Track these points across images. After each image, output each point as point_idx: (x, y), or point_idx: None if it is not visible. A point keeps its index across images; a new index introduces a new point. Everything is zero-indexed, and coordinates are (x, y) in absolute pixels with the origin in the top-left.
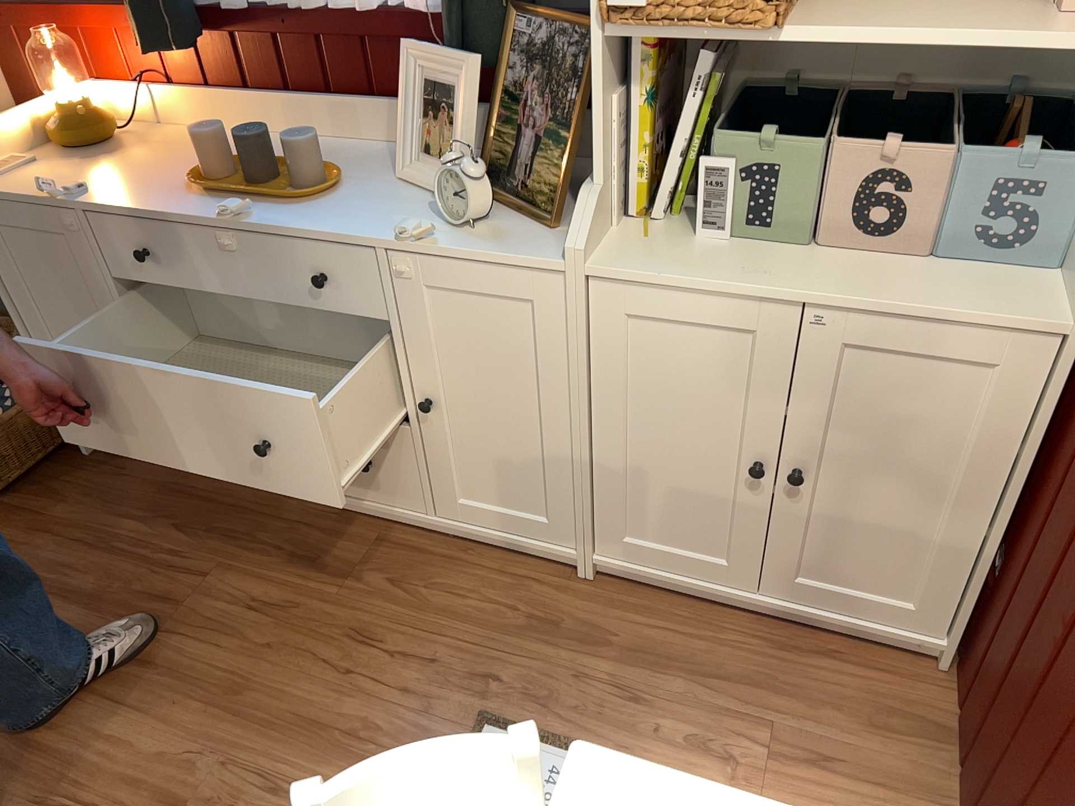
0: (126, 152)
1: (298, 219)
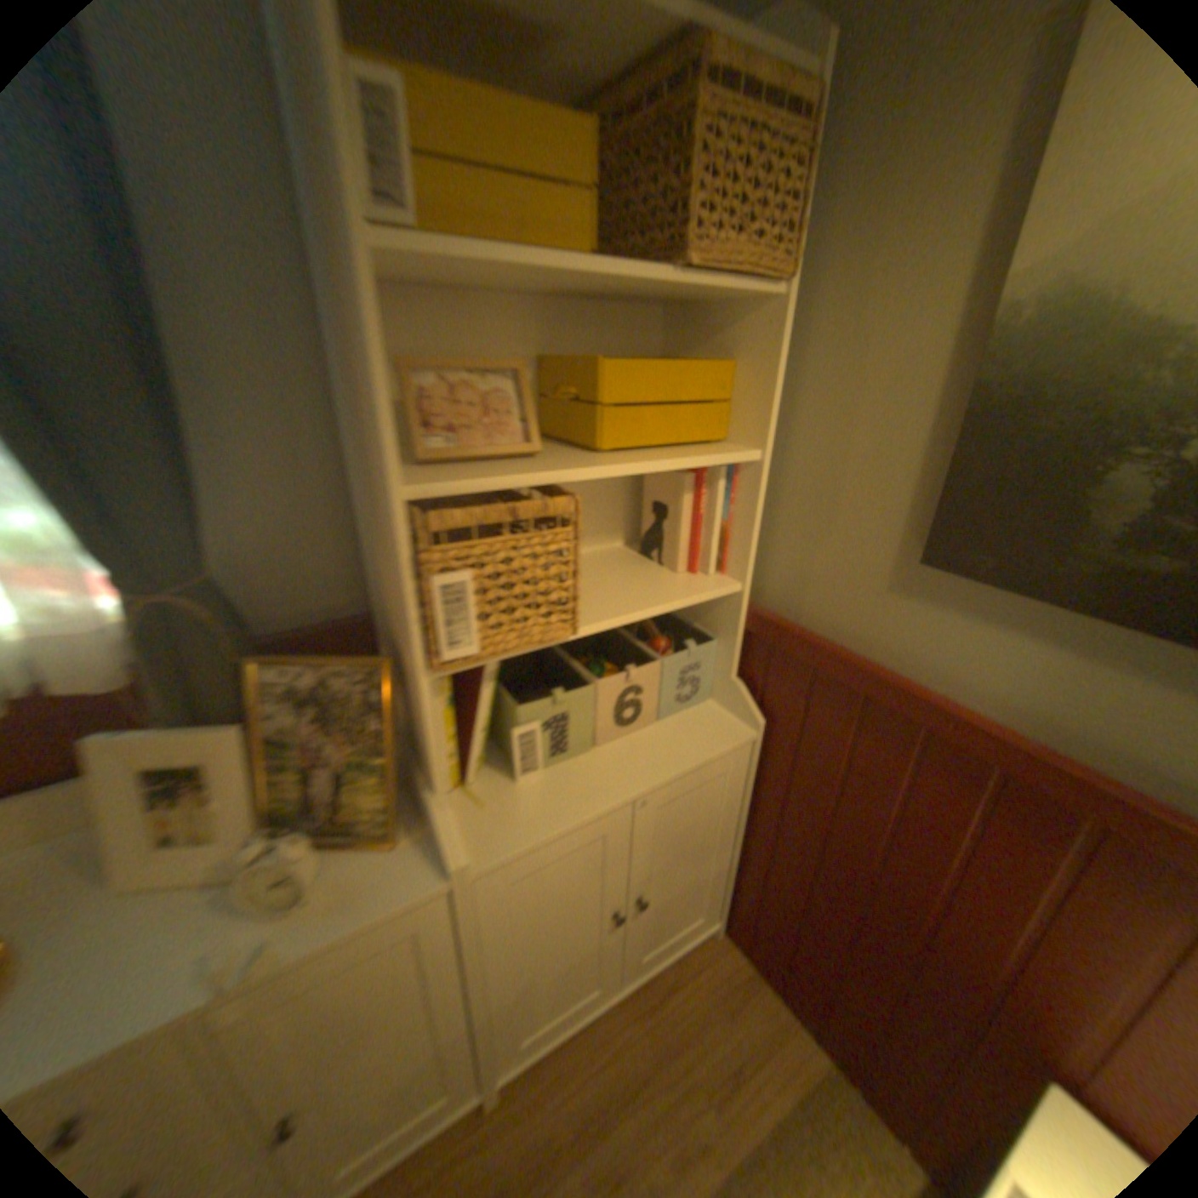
0: None
1: None
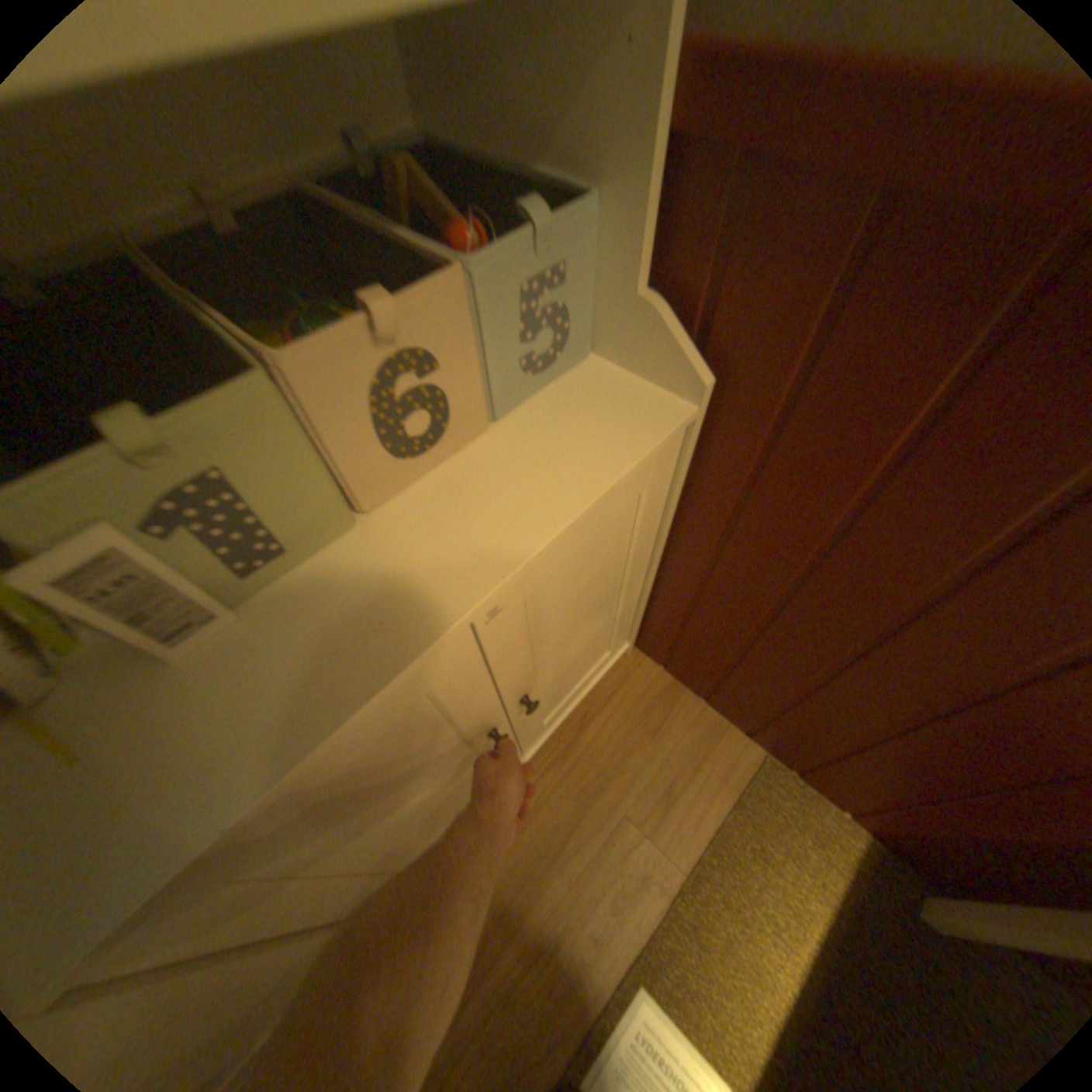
0: None
1: None
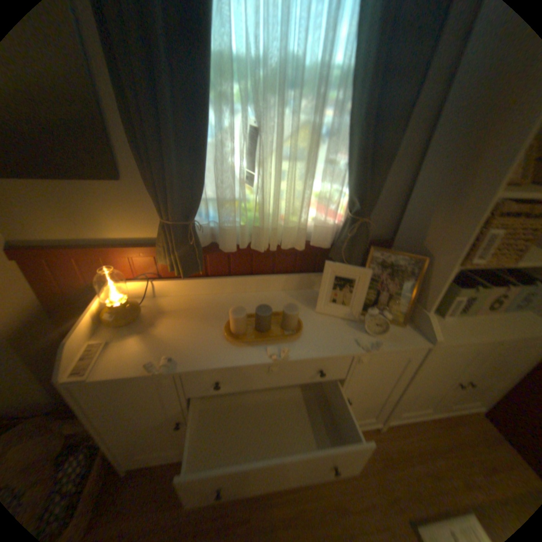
0: (158, 323)
1: (311, 352)
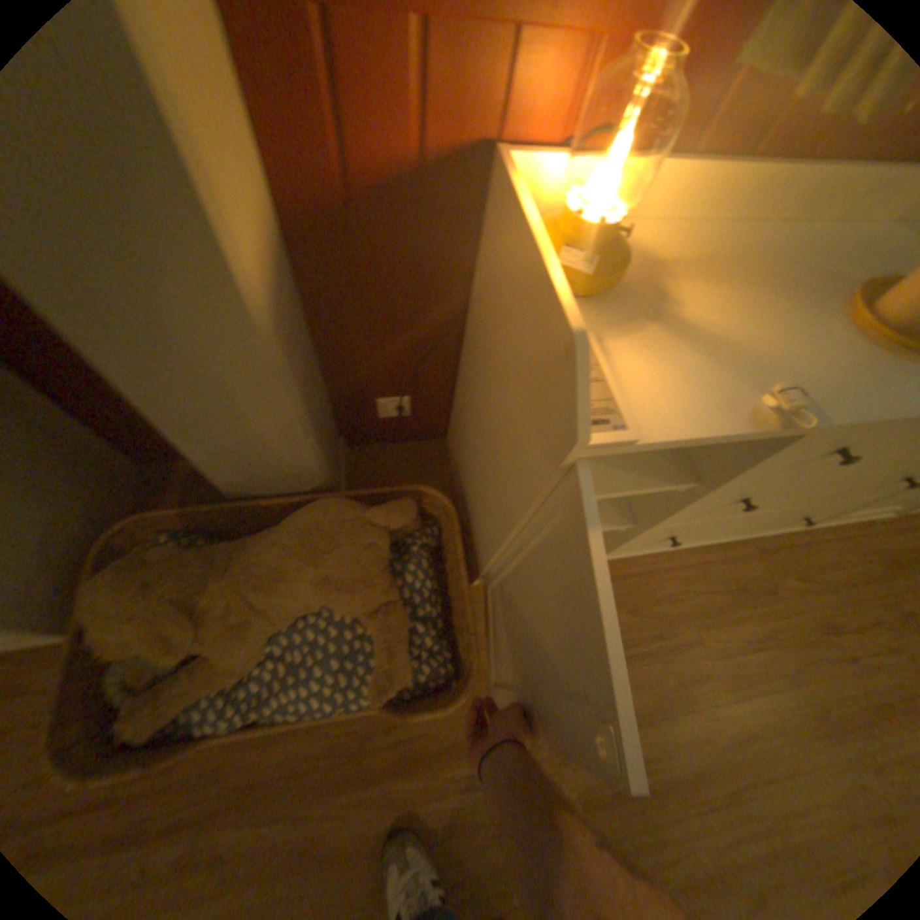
0: (671, 289)
1: None
